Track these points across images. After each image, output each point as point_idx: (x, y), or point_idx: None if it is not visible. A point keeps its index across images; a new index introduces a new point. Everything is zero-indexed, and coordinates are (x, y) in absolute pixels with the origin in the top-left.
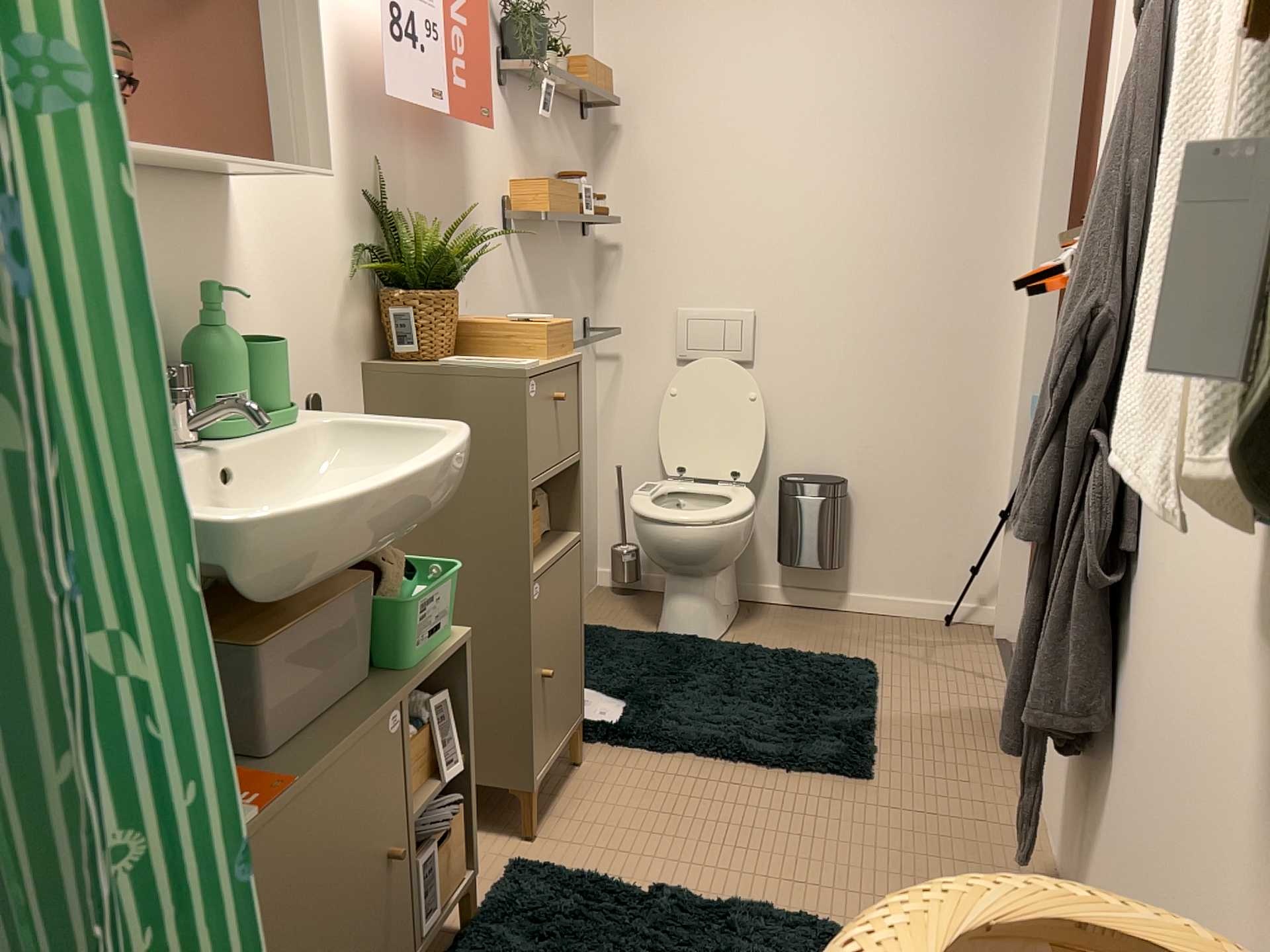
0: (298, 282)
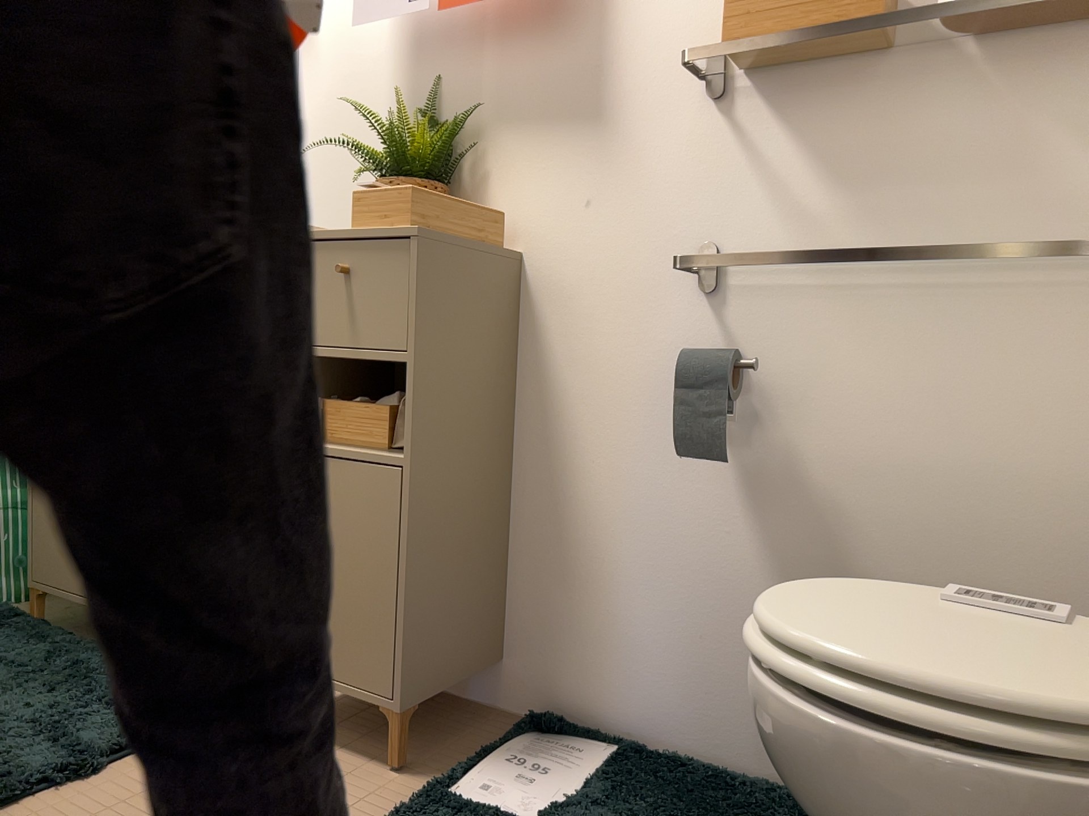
0: (330, 188)
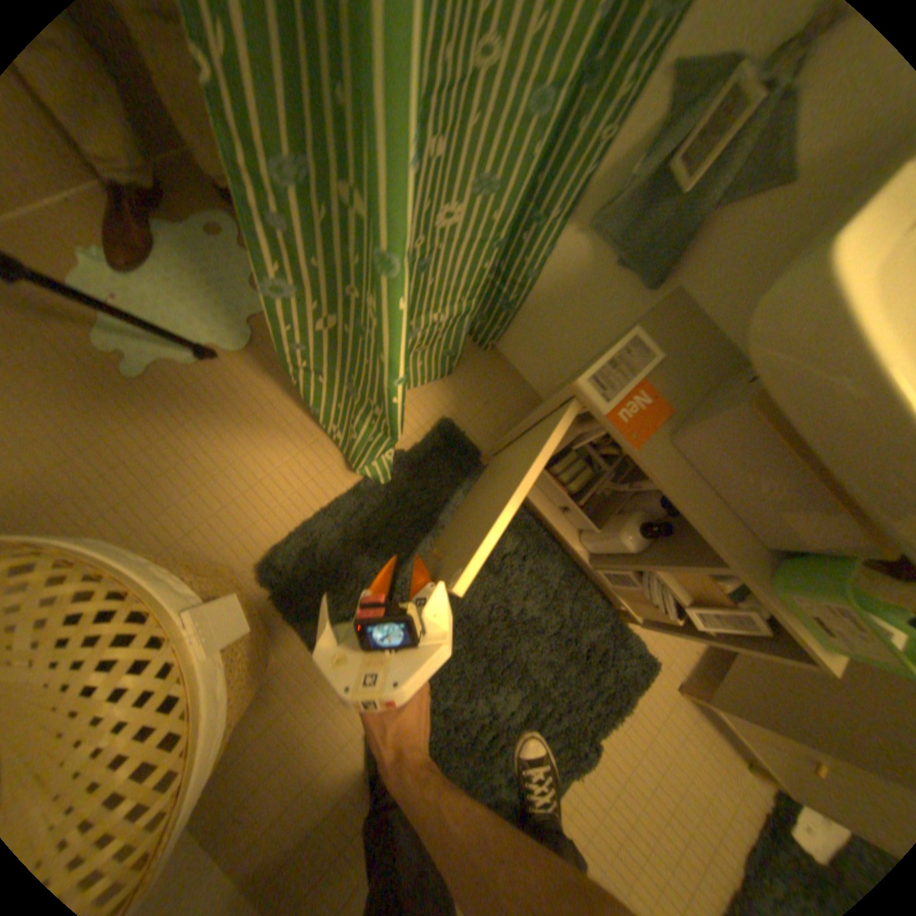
0: None
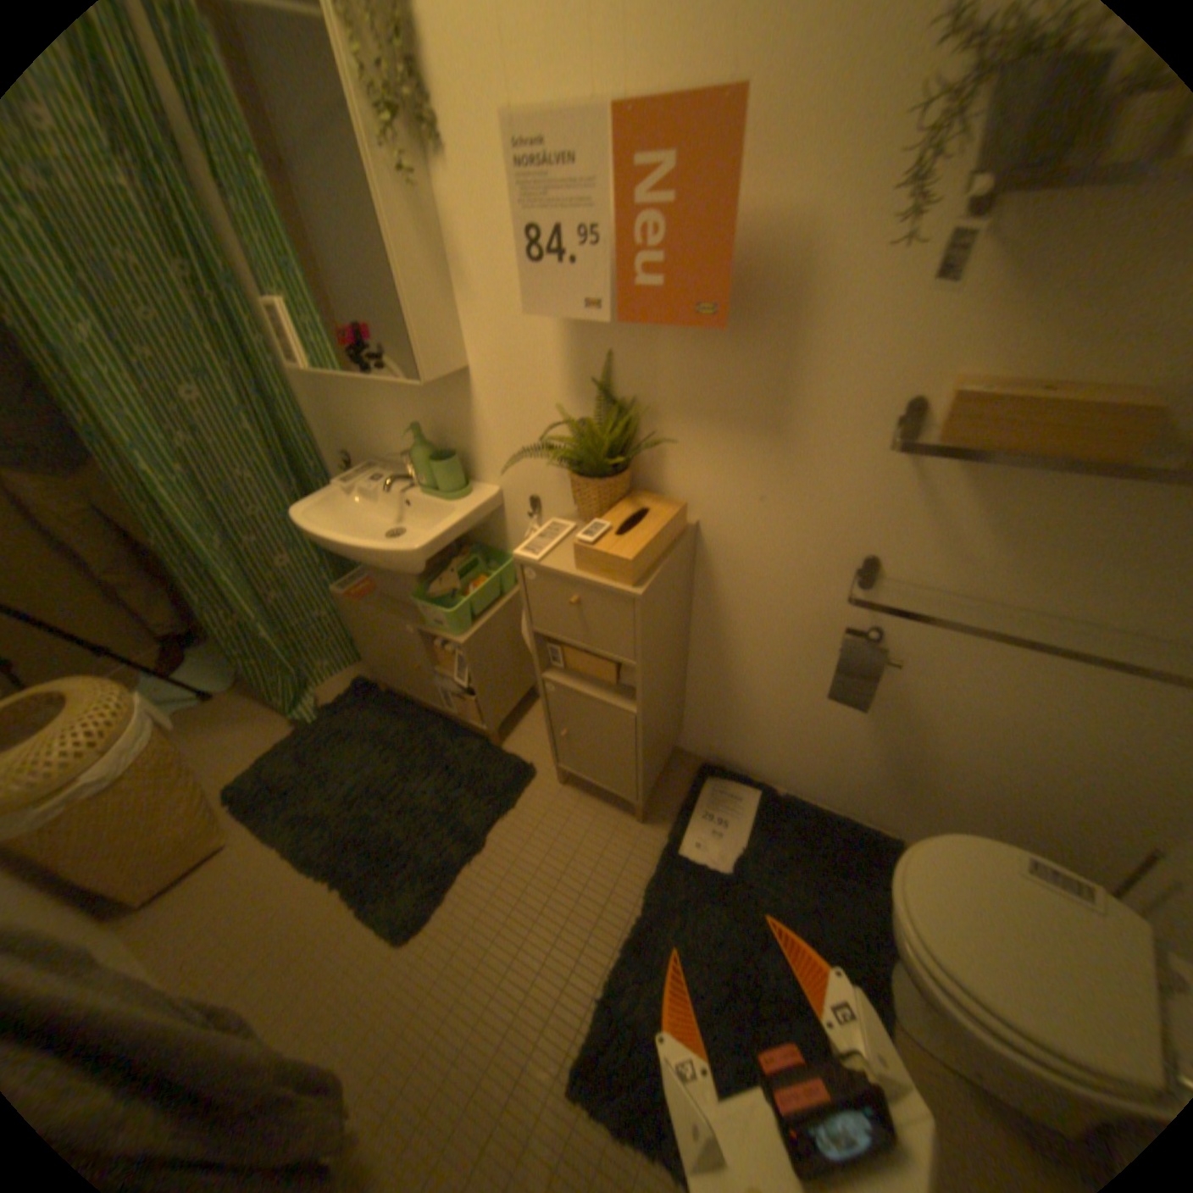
0: (514, 430)
